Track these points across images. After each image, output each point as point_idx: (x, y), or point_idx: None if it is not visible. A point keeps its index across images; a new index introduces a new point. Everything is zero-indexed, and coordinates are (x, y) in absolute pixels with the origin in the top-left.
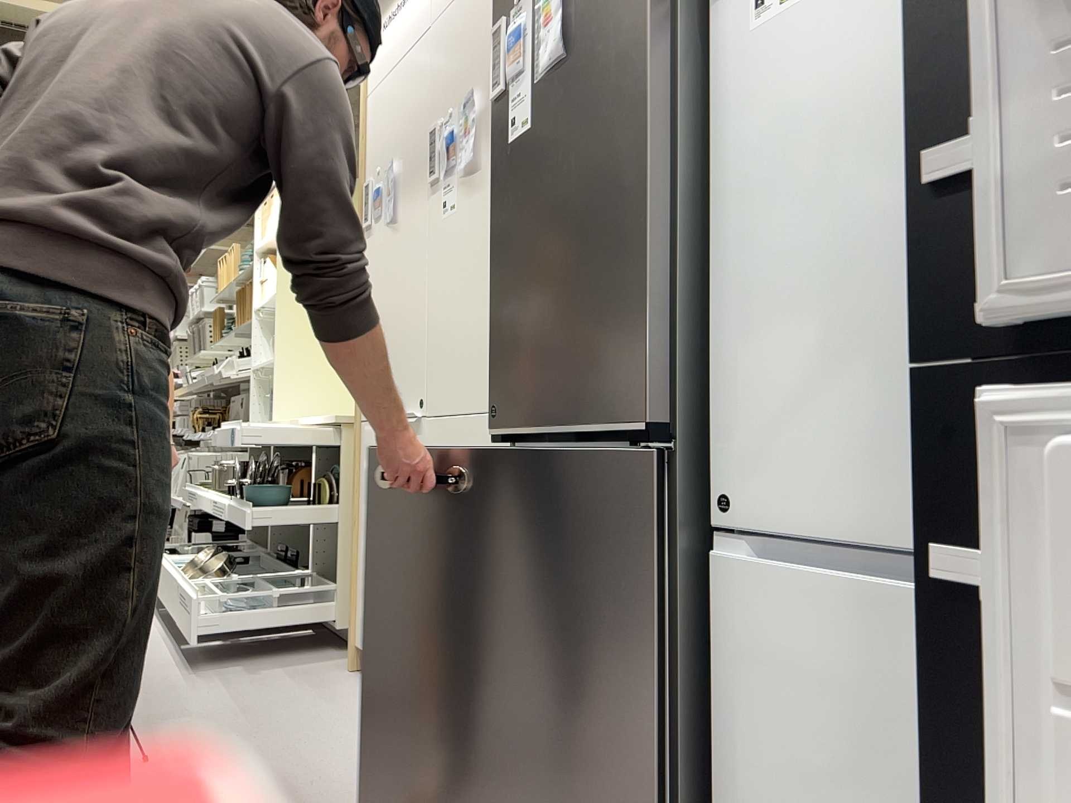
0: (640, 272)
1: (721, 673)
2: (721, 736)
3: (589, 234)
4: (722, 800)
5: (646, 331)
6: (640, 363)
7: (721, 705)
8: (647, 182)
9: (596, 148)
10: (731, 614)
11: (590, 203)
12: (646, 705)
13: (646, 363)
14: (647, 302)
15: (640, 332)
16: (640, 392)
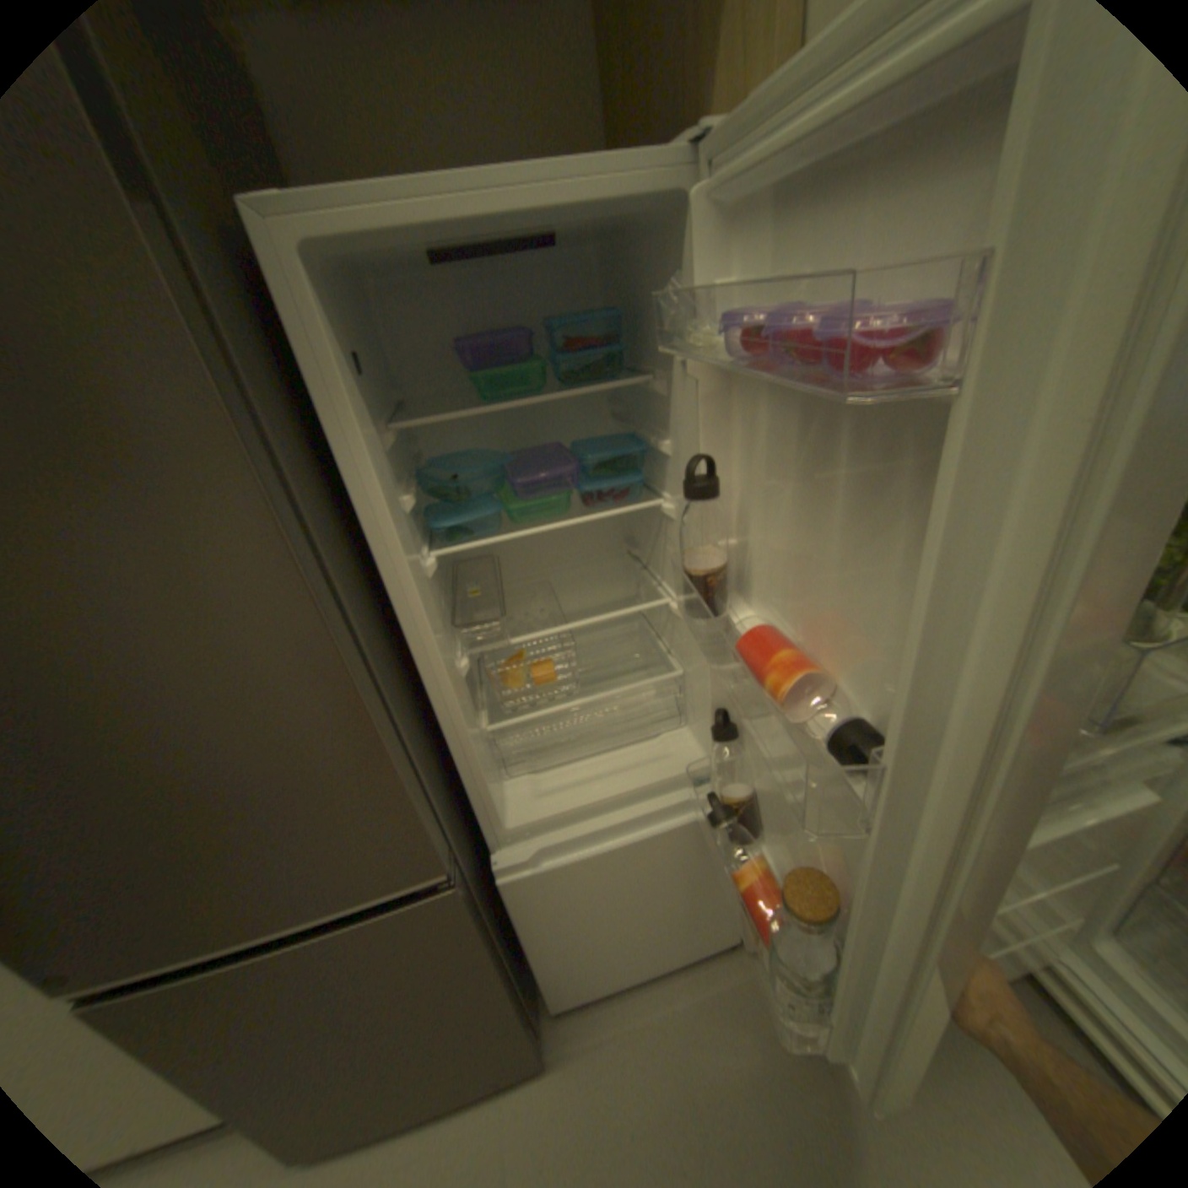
0: (371, 771)
1: (515, 930)
2: (524, 953)
3: (226, 753)
4: (532, 975)
5: (405, 815)
6: (405, 840)
7: (520, 942)
8: (343, 684)
9: (178, 649)
10: (520, 902)
11: (207, 720)
12: (497, 1004)
13: (415, 837)
14: (395, 792)
15: (395, 819)
16: (415, 860)
